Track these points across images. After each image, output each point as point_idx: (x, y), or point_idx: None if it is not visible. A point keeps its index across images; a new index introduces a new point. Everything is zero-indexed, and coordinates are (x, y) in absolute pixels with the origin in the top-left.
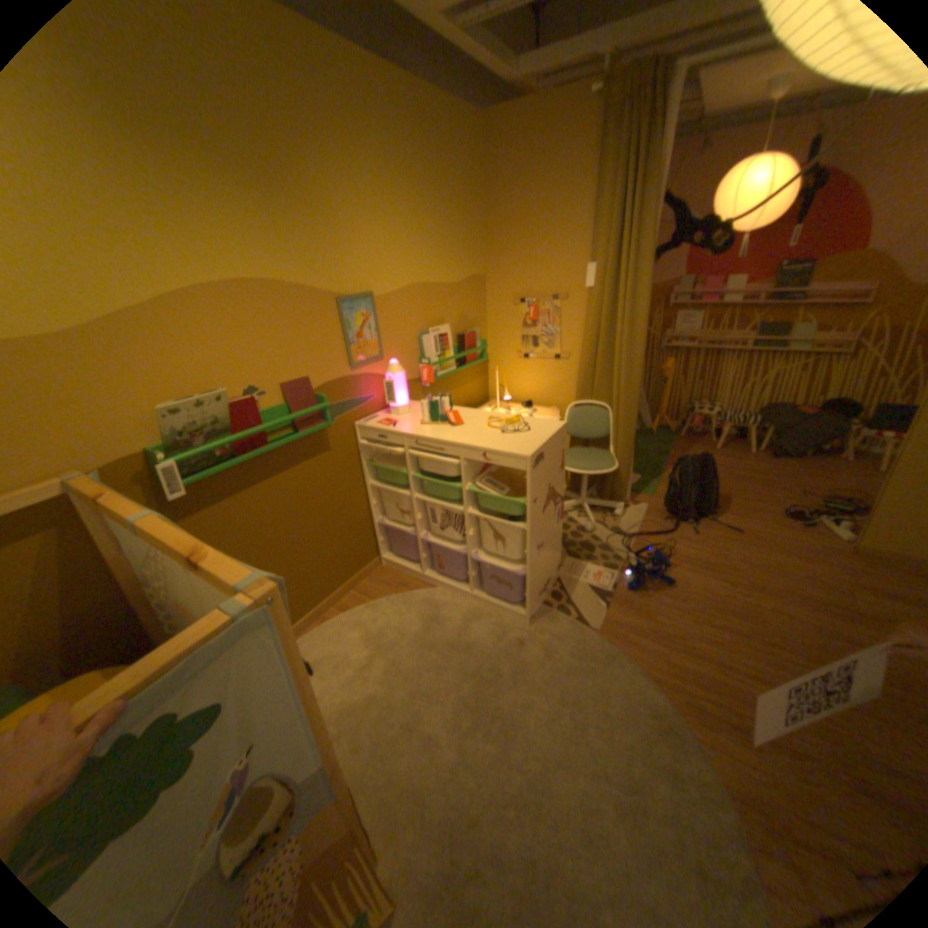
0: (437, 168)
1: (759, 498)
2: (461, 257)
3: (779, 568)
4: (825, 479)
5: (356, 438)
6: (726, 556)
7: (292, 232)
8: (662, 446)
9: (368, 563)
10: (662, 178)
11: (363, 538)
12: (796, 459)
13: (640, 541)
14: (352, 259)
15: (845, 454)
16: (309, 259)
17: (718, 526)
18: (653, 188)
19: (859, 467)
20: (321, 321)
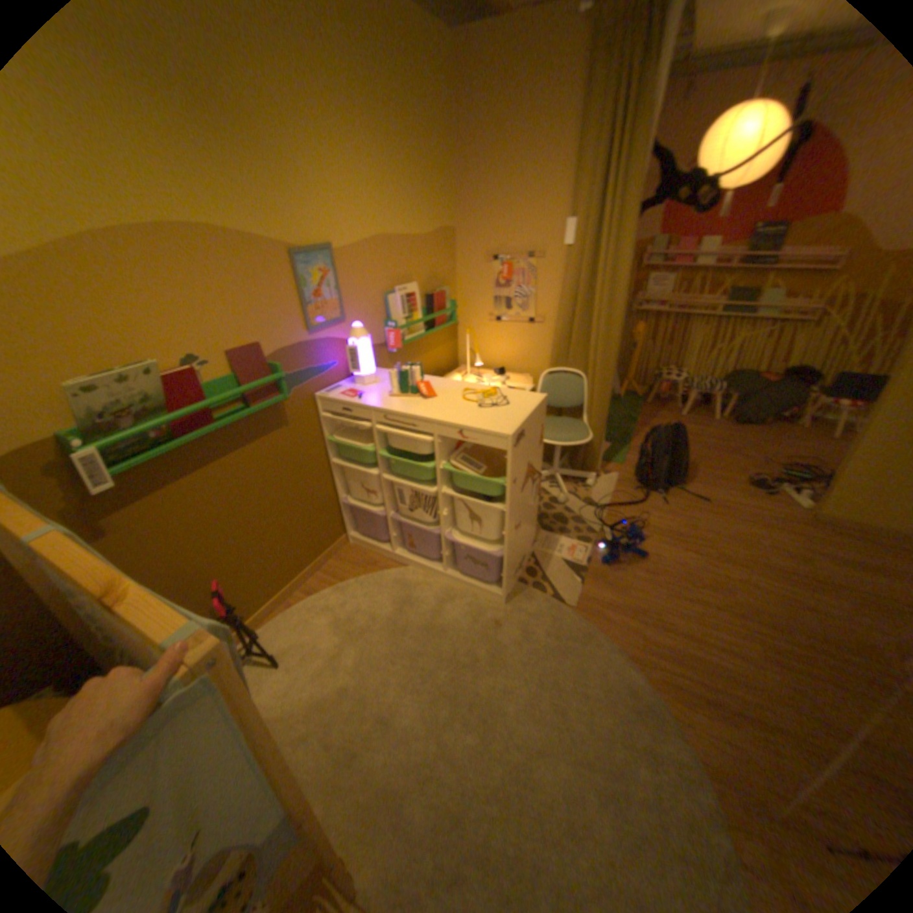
0: (402, 96)
1: (723, 465)
2: (429, 205)
3: (744, 537)
4: (784, 446)
5: (316, 410)
6: (695, 525)
7: (230, 165)
8: (629, 412)
9: (334, 541)
10: (652, 122)
11: (328, 516)
12: (757, 426)
13: (612, 511)
14: (305, 202)
15: (801, 420)
16: (252, 201)
17: (686, 495)
18: (642, 134)
19: (814, 433)
20: (270, 277)
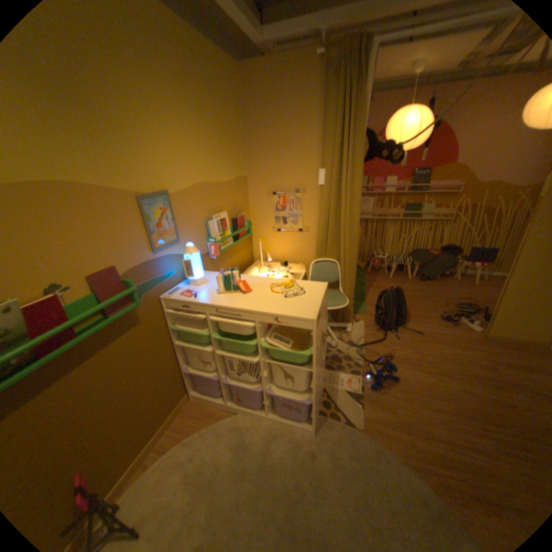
0: (211, 97)
1: (423, 308)
2: (231, 163)
3: (452, 357)
4: (451, 292)
5: (162, 308)
6: (420, 352)
7: (88, 137)
8: (359, 278)
9: (179, 402)
10: (366, 114)
11: (174, 384)
12: (433, 281)
13: (367, 349)
14: (148, 162)
15: (455, 276)
16: (108, 162)
17: (409, 331)
18: (362, 120)
19: (464, 283)
20: (123, 216)
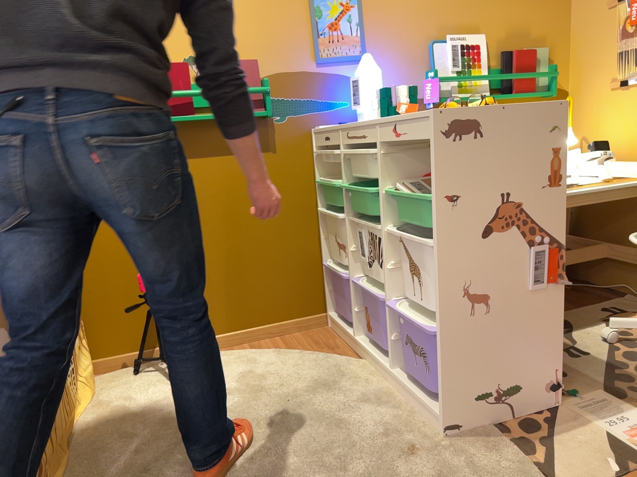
0: None
1: None
2: None
3: None
4: None
5: (313, 146)
6: None
7: None
8: None
9: (311, 314)
10: None
11: (307, 277)
12: None
13: None
14: None
15: None
16: None
17: None
18: None
19: None
20: (284, 3)
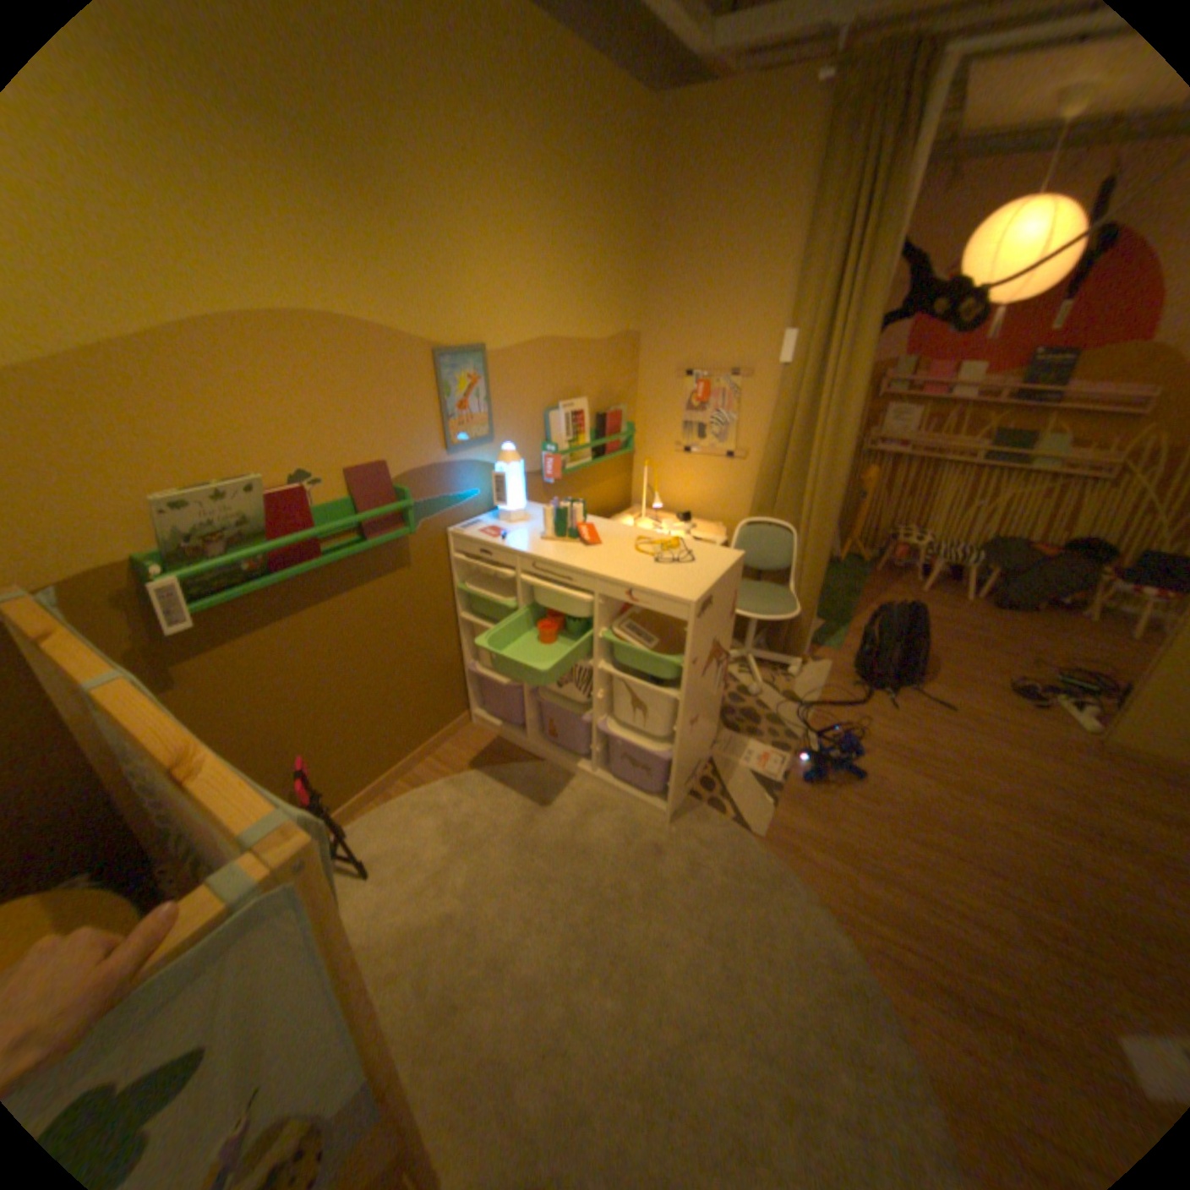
0: (588, 172)
1: (977, 663)
2: (611, 304)
3: (1002, 763)
4: (1062, 643)
5: (448, 550)
6: (934, 741)
7: (374, 246)
8: (852, 581)
9: (454, 719)
10: (904, 216)
11: (449, 686)
12: (1026, 613)
13: (821, 712)
14: (459, 293)
15: (1088, 611)
16: (397, 289)
17: (924, 699)
18: (891, 230)
19: (1106, 630)
20: (409, 381)
